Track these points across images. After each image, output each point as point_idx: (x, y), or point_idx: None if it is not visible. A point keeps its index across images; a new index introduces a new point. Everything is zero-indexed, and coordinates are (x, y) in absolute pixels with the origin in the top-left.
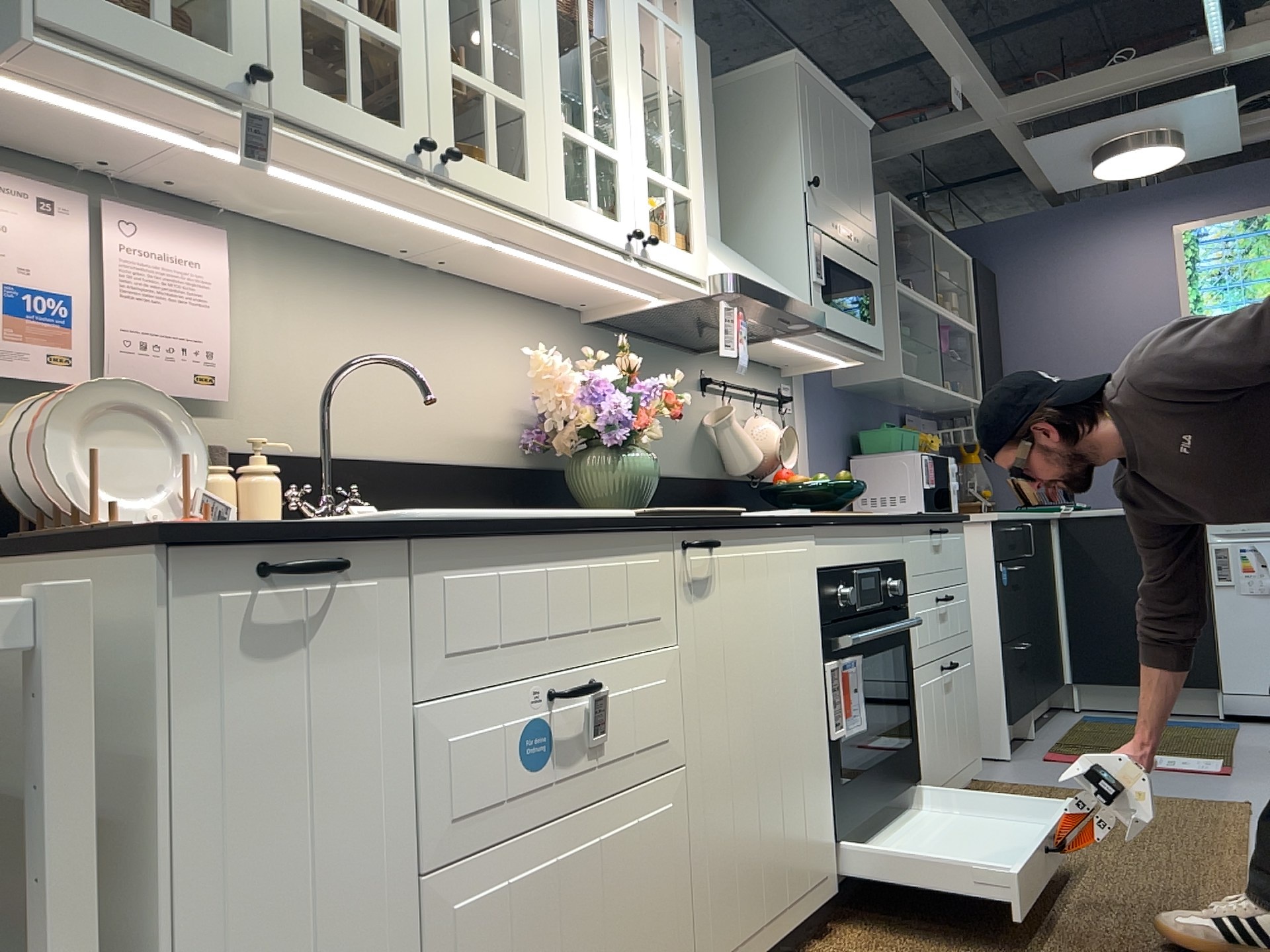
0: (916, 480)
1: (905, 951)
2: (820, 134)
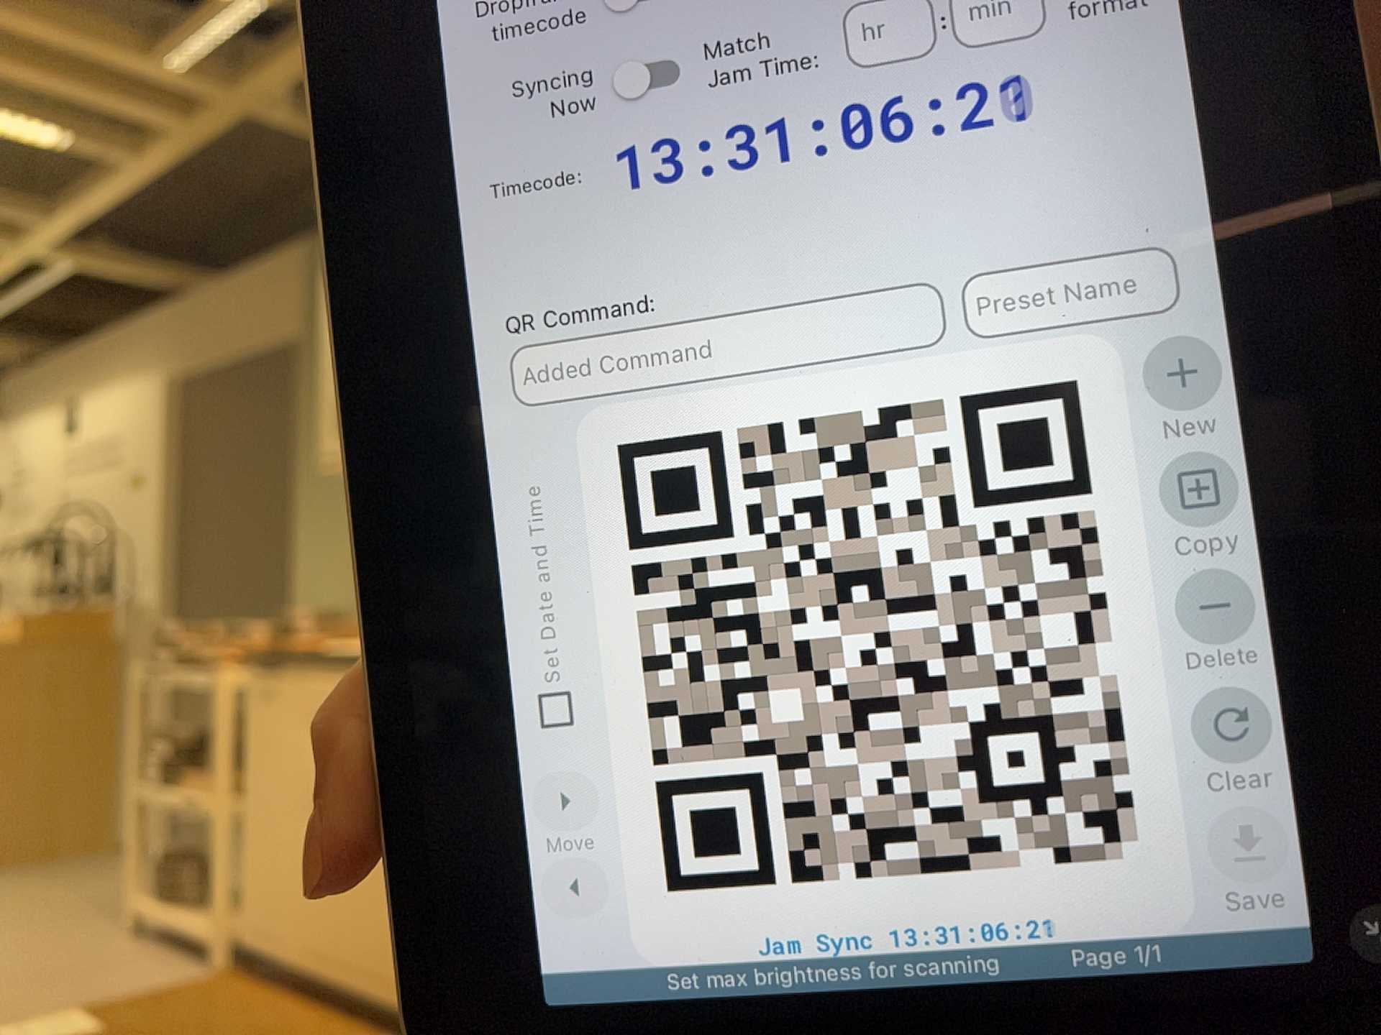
0: None
1: None
2: None
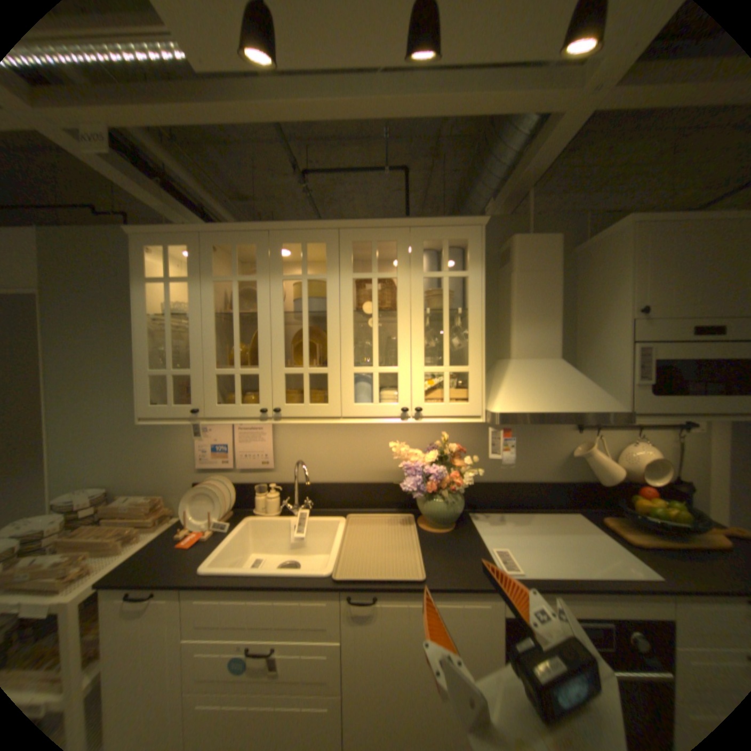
0: None
1: None
2: (668, 263)
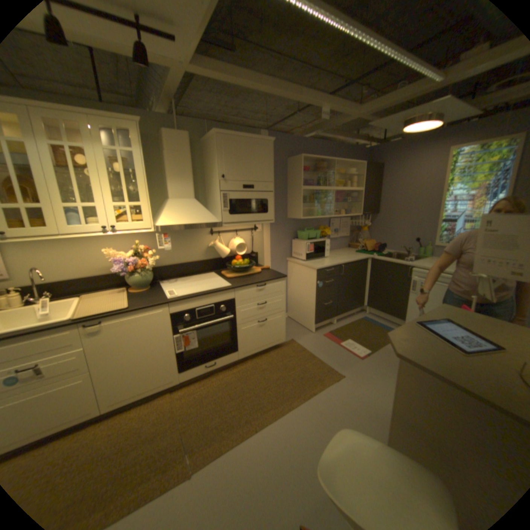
0: (305, 250)
1: (180, 404)
2: (231, 155)
